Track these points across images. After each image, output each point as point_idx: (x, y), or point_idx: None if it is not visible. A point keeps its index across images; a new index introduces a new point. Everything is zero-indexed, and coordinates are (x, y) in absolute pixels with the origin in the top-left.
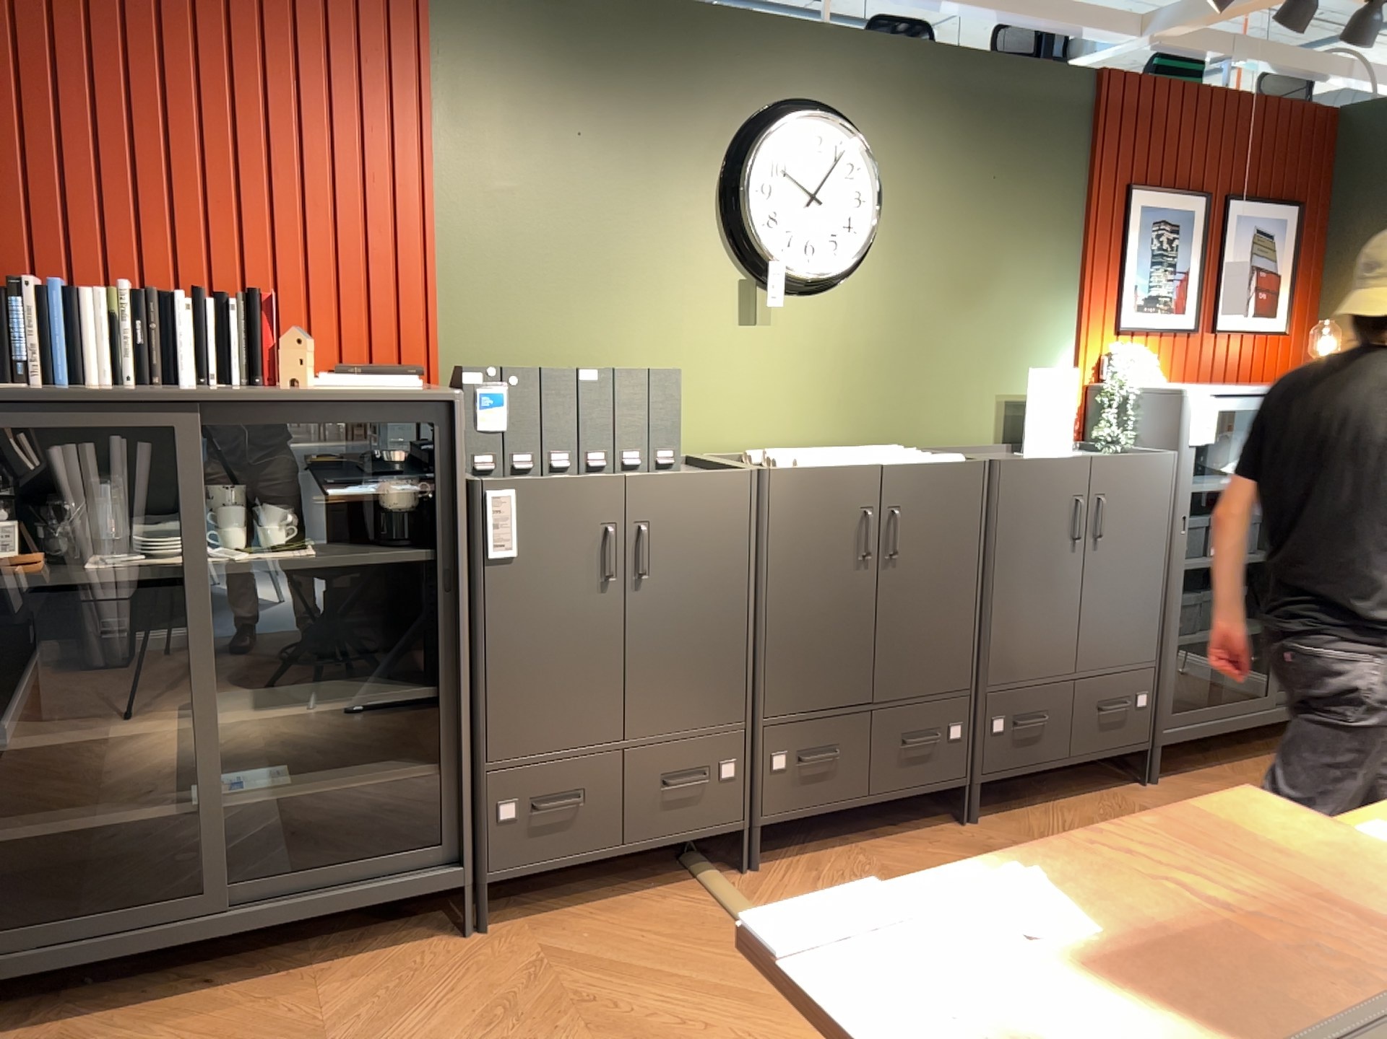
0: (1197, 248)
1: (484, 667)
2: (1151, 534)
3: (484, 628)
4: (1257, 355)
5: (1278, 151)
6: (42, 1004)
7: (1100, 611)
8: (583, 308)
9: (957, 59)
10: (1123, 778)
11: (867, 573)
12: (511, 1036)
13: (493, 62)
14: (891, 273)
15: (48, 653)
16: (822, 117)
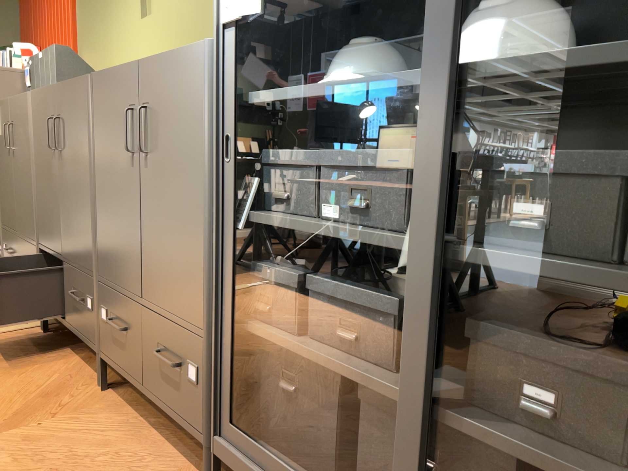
0: None
1: None
2: (187, 154)
3: None
4: None
5: None
6: None
7: (152, 238)
8: (102, 31)
9: None
10: None
11: (55, 162)
12: None
13: None
14: None
15: None
16: None
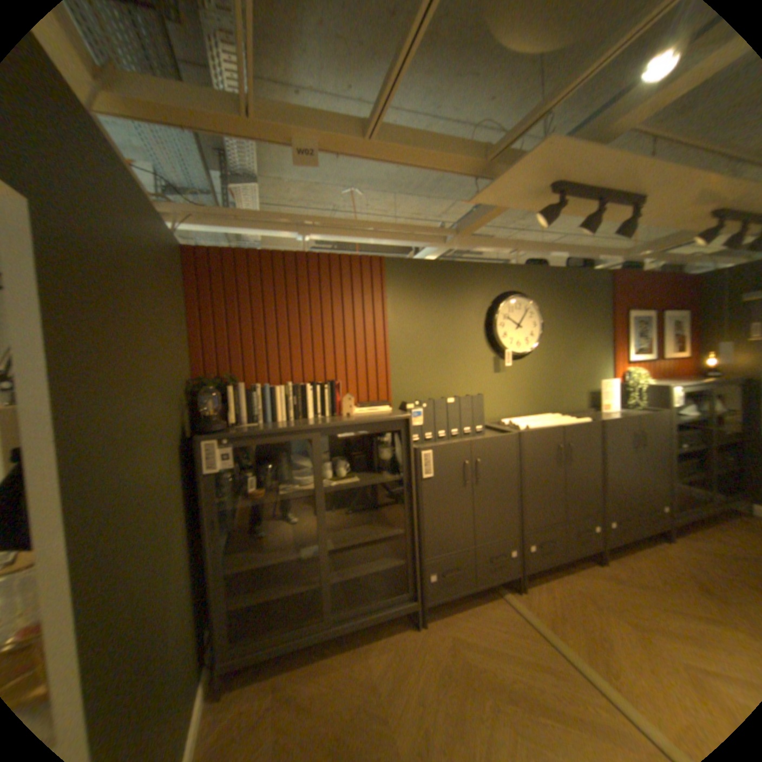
0: (656, 329)
1: (425, 520)
2: (665, 443)
3: (424, 505)
4: (682, 366)
5: (681, 290)
6: (264, 668)
7: (649, 476)
8: (441, 373)
9: (564, 270)
10: (660, 542)
11: (562, 469)
12: (459, 694)
13: (407, 289)
14: (547, 349)
15: (266, 525)
16: (522, 296)
